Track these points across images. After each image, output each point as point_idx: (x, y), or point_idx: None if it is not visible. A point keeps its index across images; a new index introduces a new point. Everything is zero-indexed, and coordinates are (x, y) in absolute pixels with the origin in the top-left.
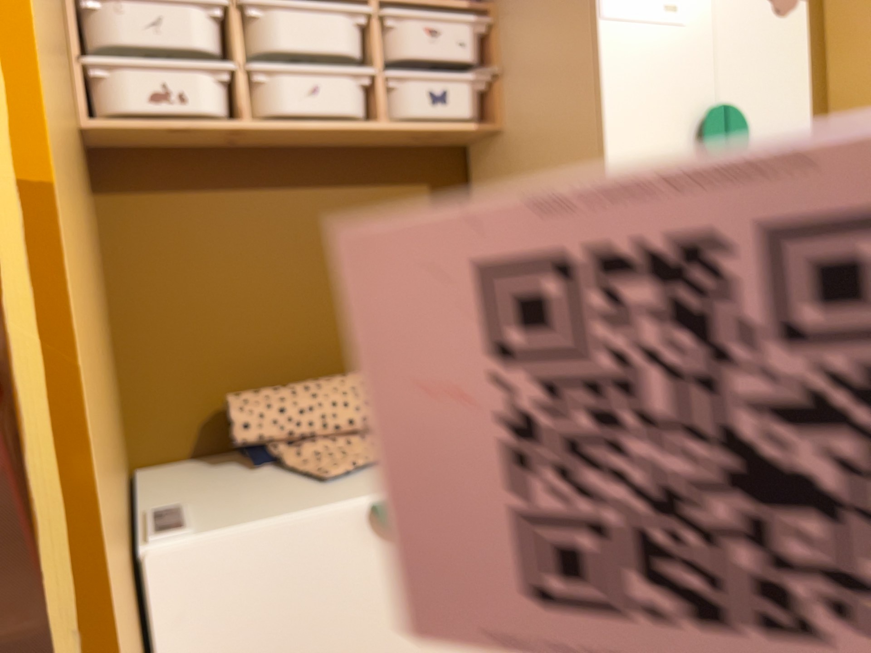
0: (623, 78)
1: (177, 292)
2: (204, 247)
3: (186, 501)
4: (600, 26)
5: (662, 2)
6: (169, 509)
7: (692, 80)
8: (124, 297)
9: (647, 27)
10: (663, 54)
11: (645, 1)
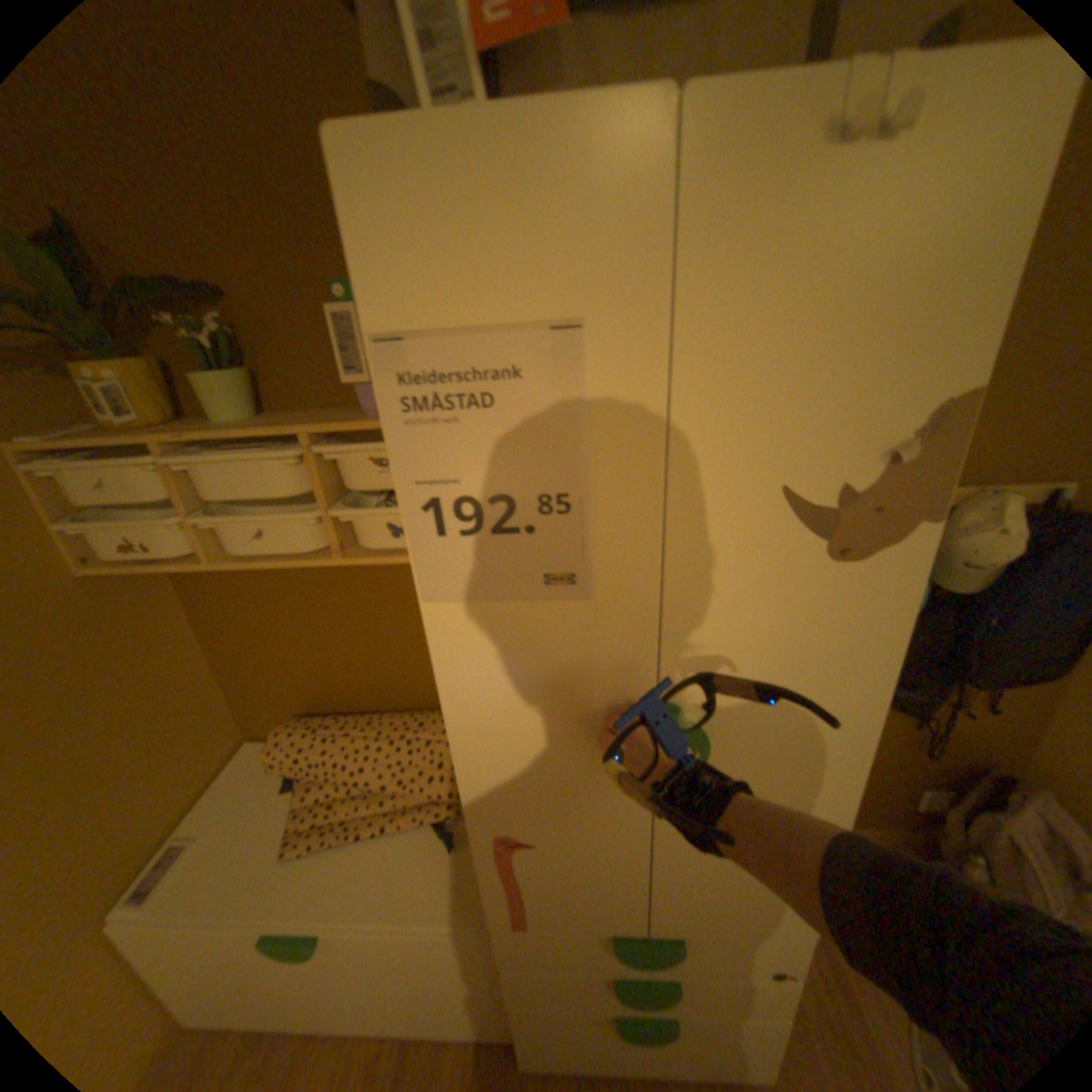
0: (469, 672)
1: (245, 639)
2: (257, 609)
3: (207, 829)
4: (427, 607)
5: (537, 572)
6: (183, 843)
7: (601, 672)
8: (210, 640)
9: (509, 608)
10: (543, 641)
11: (504, 573)
